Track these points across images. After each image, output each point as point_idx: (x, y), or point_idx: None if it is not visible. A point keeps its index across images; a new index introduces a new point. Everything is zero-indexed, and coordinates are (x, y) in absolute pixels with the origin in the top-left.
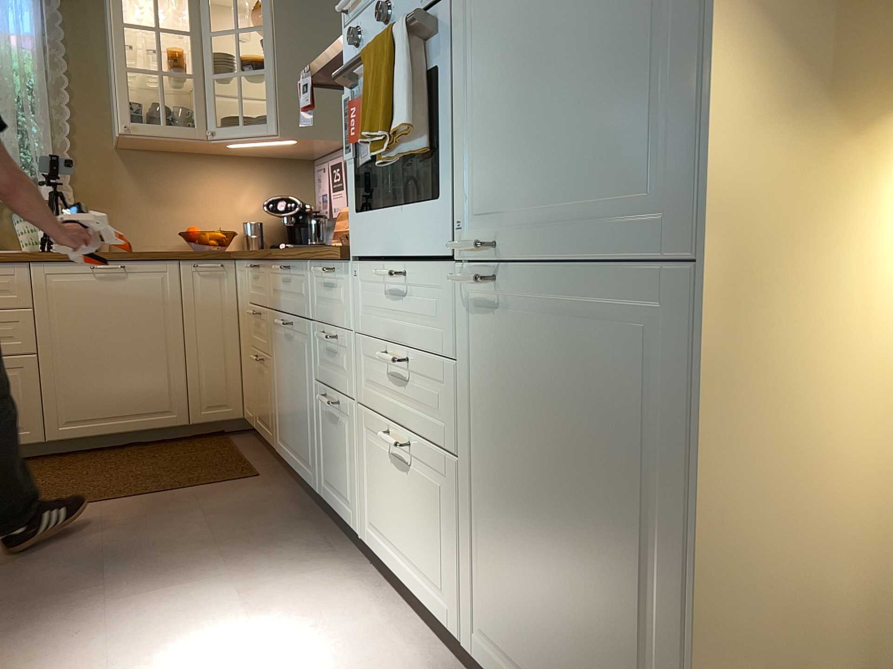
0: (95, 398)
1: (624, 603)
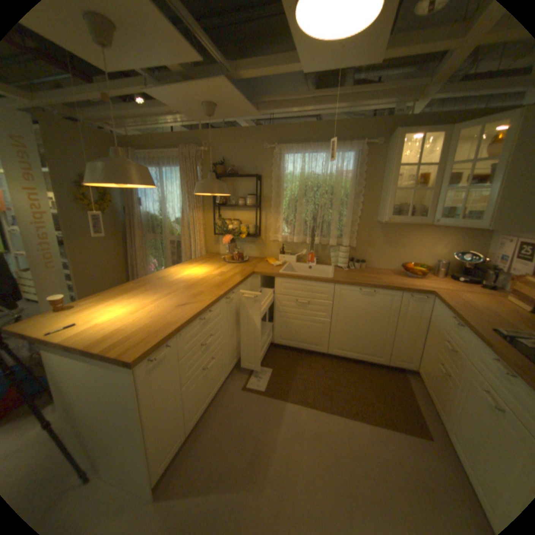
0: (350, 343)
1: None
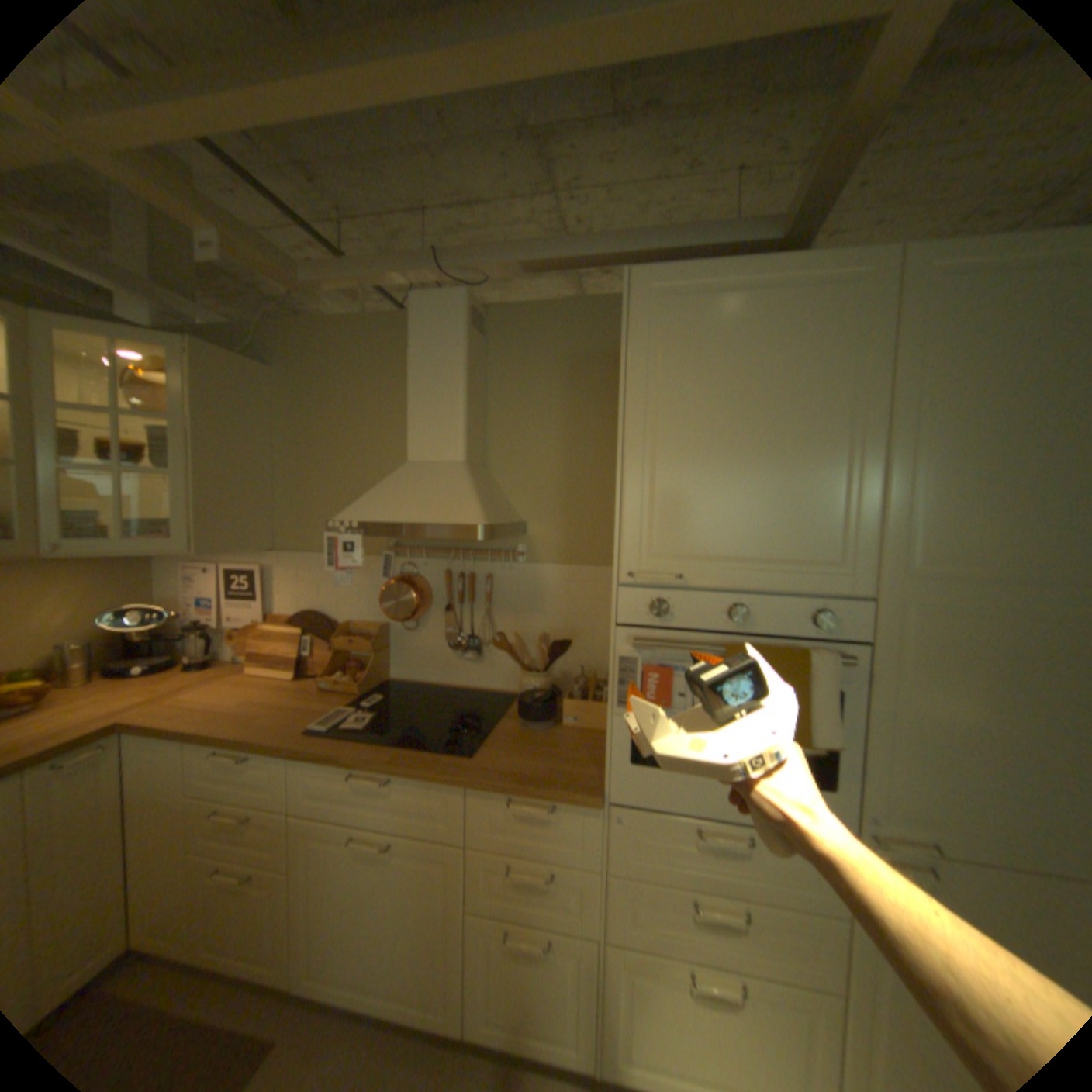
0: None
1: None
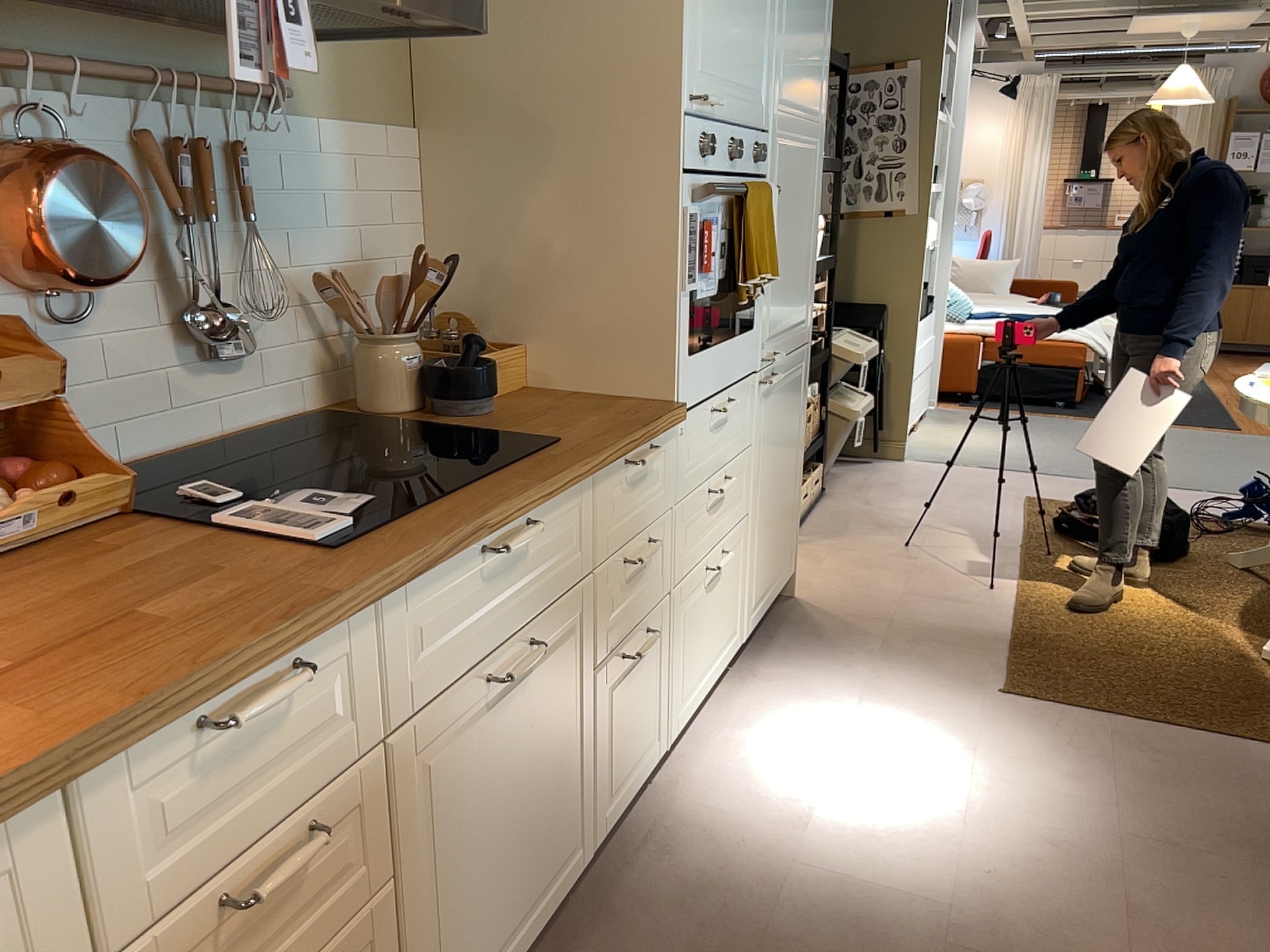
0: None
1: (791, 491)
